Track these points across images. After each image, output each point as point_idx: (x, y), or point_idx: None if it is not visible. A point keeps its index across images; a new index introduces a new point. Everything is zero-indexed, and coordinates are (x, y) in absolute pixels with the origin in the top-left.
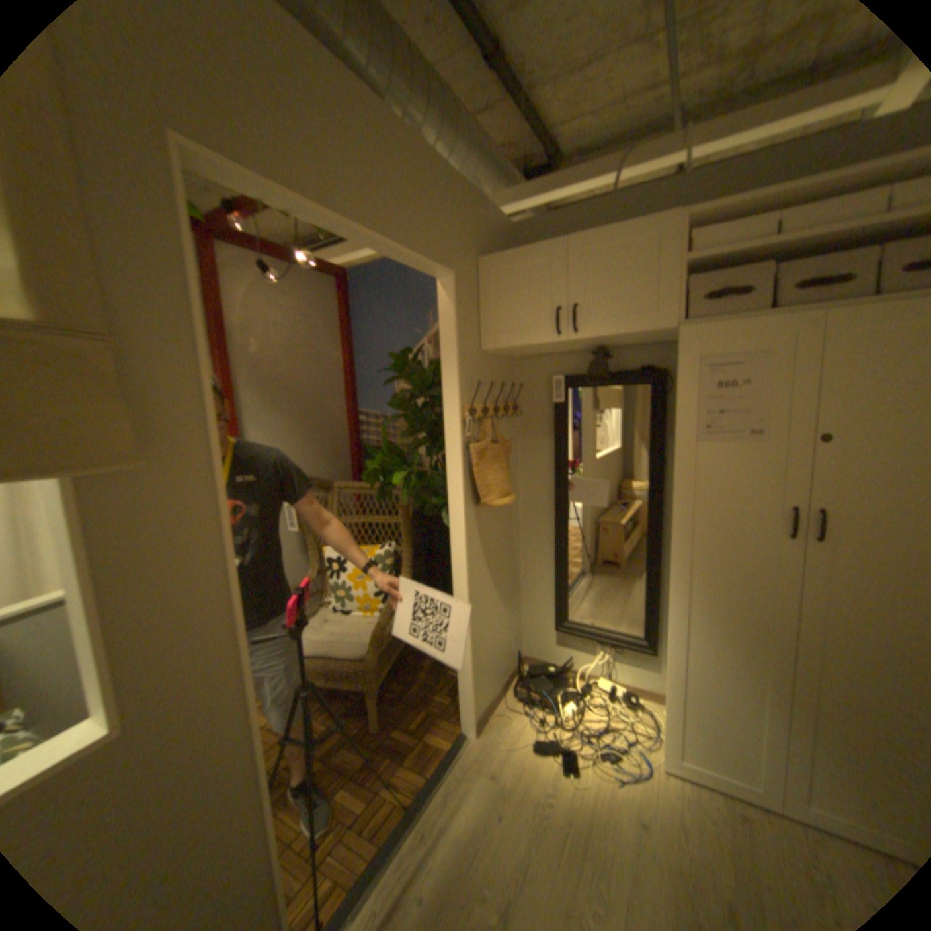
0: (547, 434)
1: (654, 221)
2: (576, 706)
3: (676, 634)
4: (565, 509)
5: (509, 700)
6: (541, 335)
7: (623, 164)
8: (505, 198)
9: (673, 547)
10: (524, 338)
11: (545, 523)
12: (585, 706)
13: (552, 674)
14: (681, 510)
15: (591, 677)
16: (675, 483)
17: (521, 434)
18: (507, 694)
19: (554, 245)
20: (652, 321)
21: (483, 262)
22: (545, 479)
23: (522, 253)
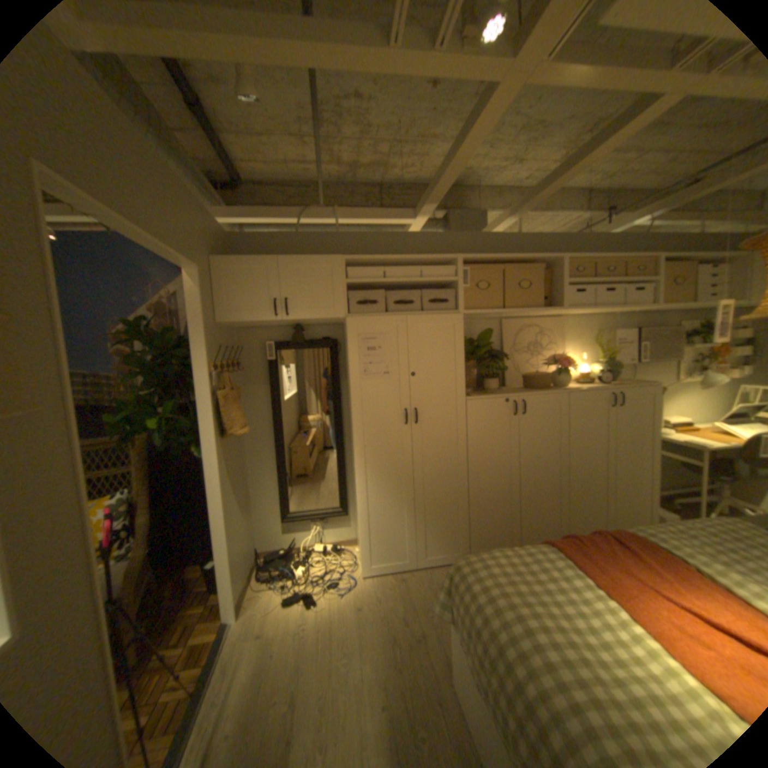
0: (264, 381)
1: (328, 258)
2: (305, 565)
3: (361, 490)
4: (281, 433)
5: (253, 586)
6: (264, 315)
7: (302, 215)
8: (218, 212)
9: (354, 440)
10: (251, 315)
11: (267, 446)
12: (311, 562)
13: (281, 557)
14: (356, 418)
15: (309, 547)
16: (352, 403)
17: (243, 383)
18: (251, 582)
19: (269, 259)
20: (332, 312)
21: (215, 260)
22: (264, 414)
23: (247, 259)
